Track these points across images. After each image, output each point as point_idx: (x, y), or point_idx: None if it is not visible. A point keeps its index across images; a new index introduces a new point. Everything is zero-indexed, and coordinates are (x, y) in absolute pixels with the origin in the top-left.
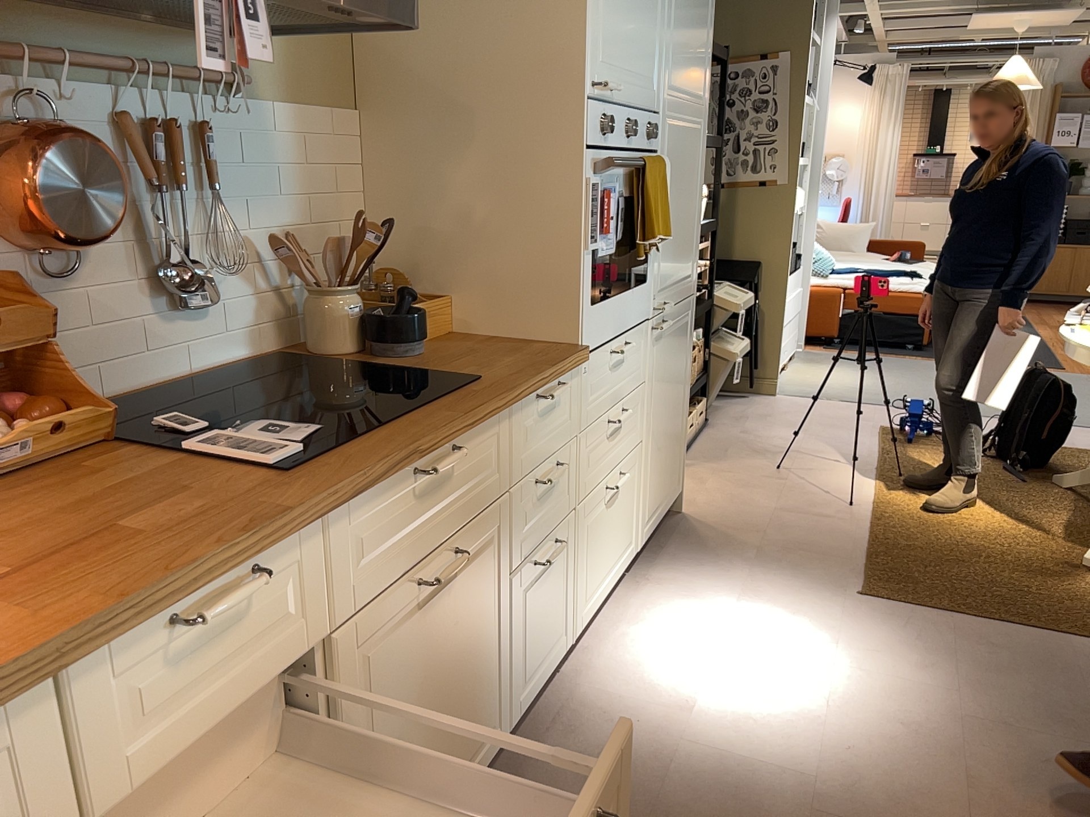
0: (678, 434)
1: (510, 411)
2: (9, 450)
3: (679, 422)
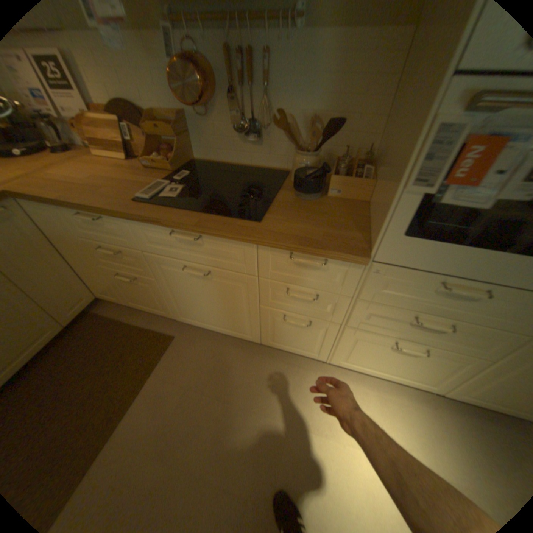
0: None
1: (257, 246)
2: (145, 162)
3: None
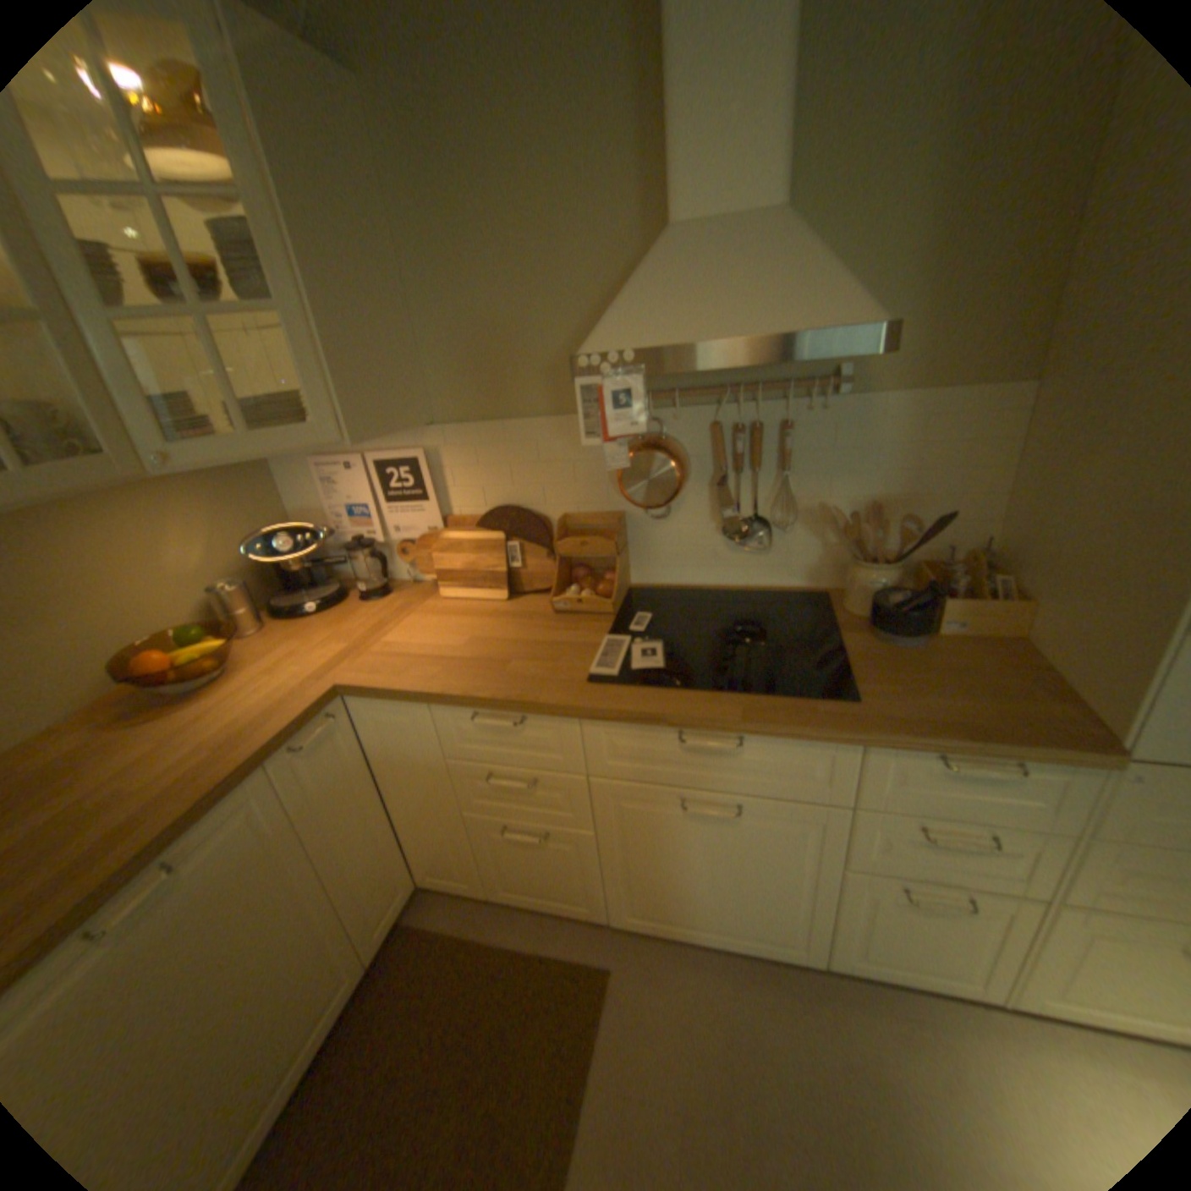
0: None
1: (867, 748)
2: (561, 603)
3: None
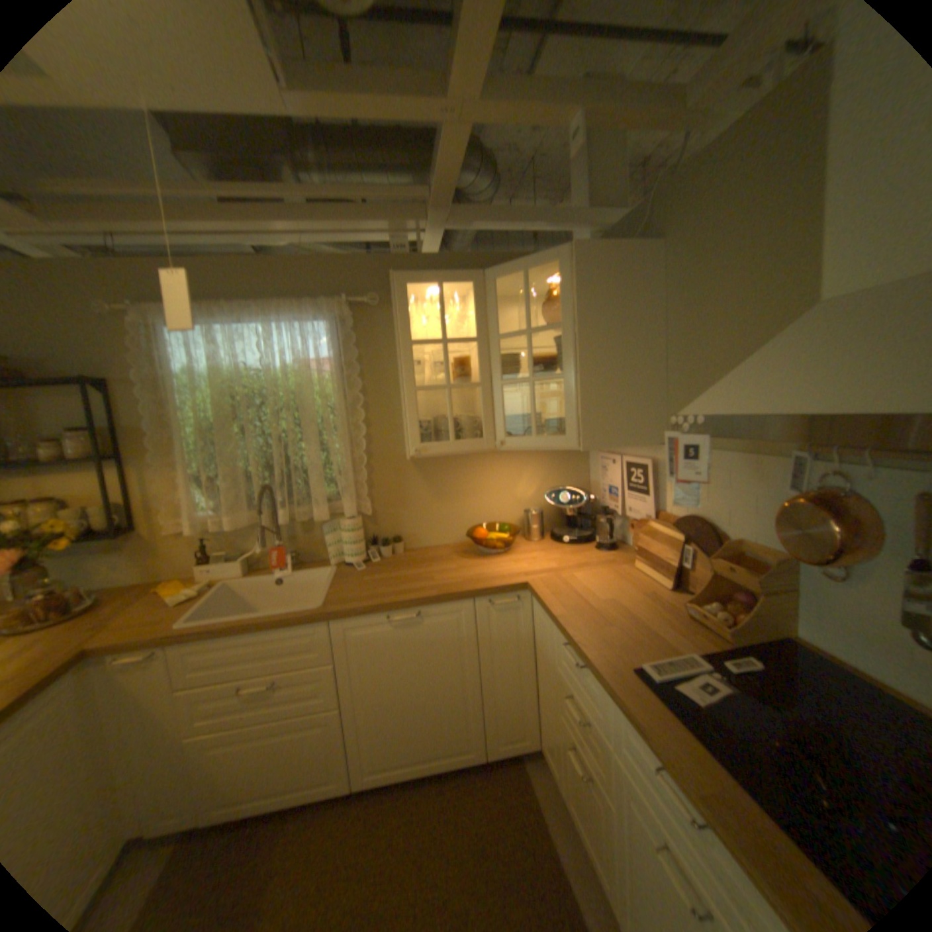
0: None
1: None
2: (693, 612)
3: None
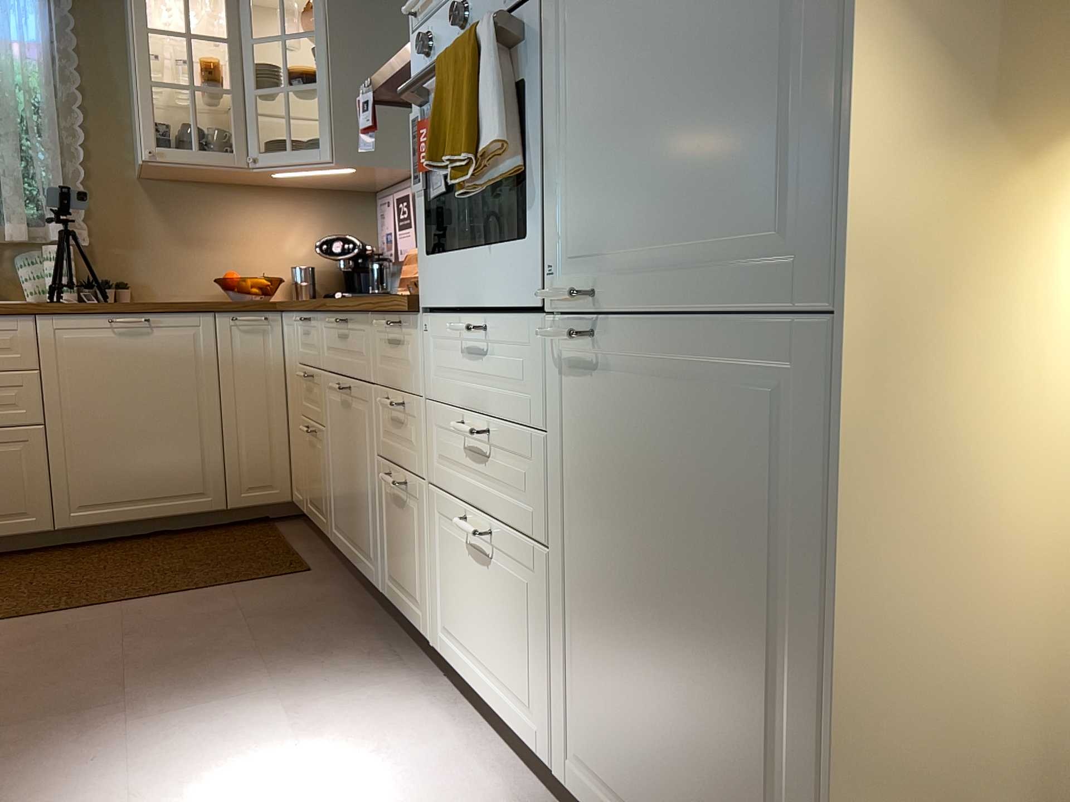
0: (745, 764)
1: (369, 320)
2: None
3: (746, 723)
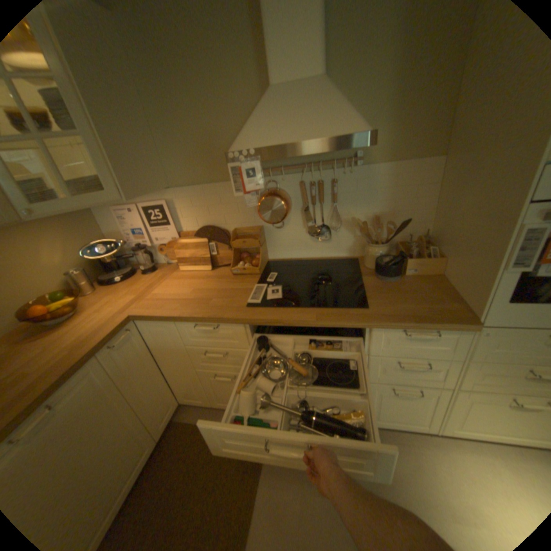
0: None
1: (372, 328)
2: (235, 270)
3: None
